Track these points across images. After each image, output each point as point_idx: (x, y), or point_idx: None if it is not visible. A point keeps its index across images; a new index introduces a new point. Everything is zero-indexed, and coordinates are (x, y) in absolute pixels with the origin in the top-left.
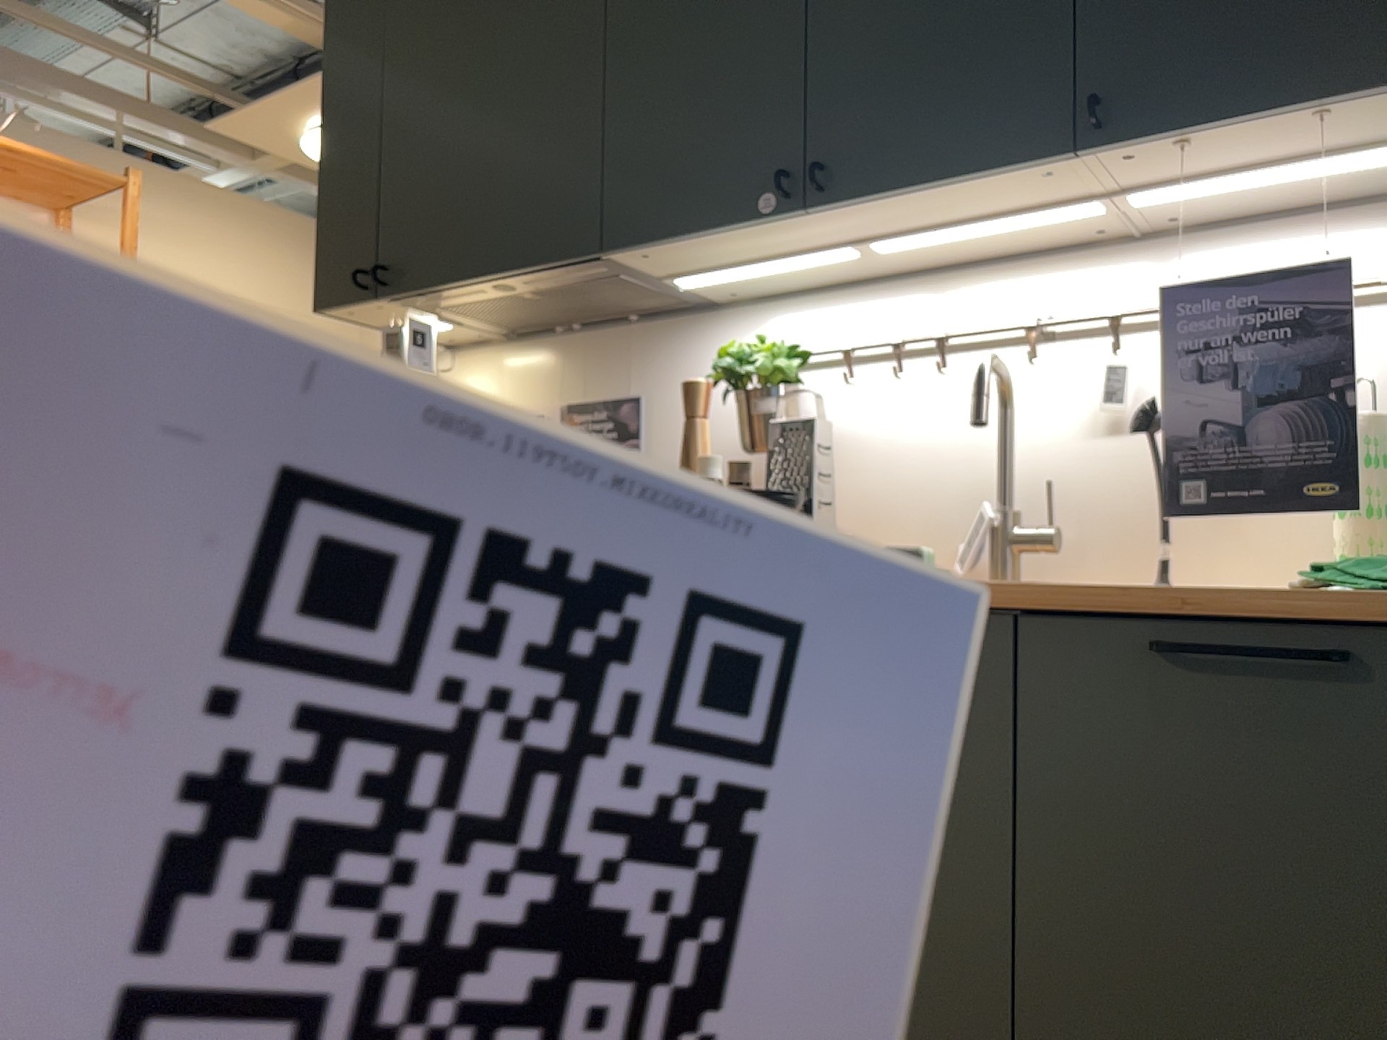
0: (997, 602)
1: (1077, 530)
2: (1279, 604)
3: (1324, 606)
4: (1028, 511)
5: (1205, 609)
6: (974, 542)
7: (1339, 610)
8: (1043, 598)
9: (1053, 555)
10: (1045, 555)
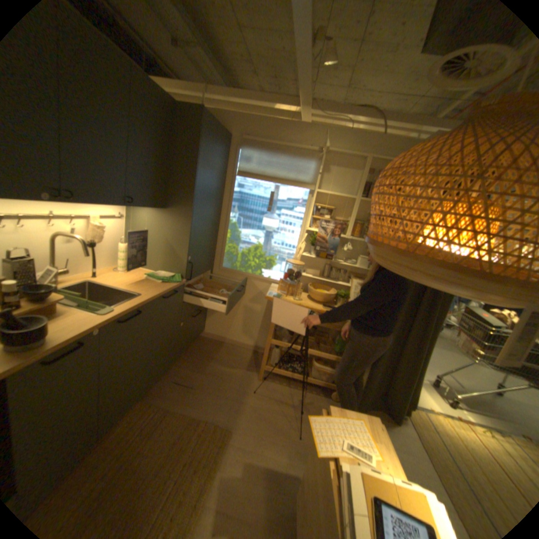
0: (150, 300)
1: (61, 266)
2: (169, 287)
3: (176, 287)
4: (56, 265)
5: (168, 291)
6: (44, 277)
7: (173, 286)
8: (156, 297)
9: (62, 274)
10: (61, 275)
